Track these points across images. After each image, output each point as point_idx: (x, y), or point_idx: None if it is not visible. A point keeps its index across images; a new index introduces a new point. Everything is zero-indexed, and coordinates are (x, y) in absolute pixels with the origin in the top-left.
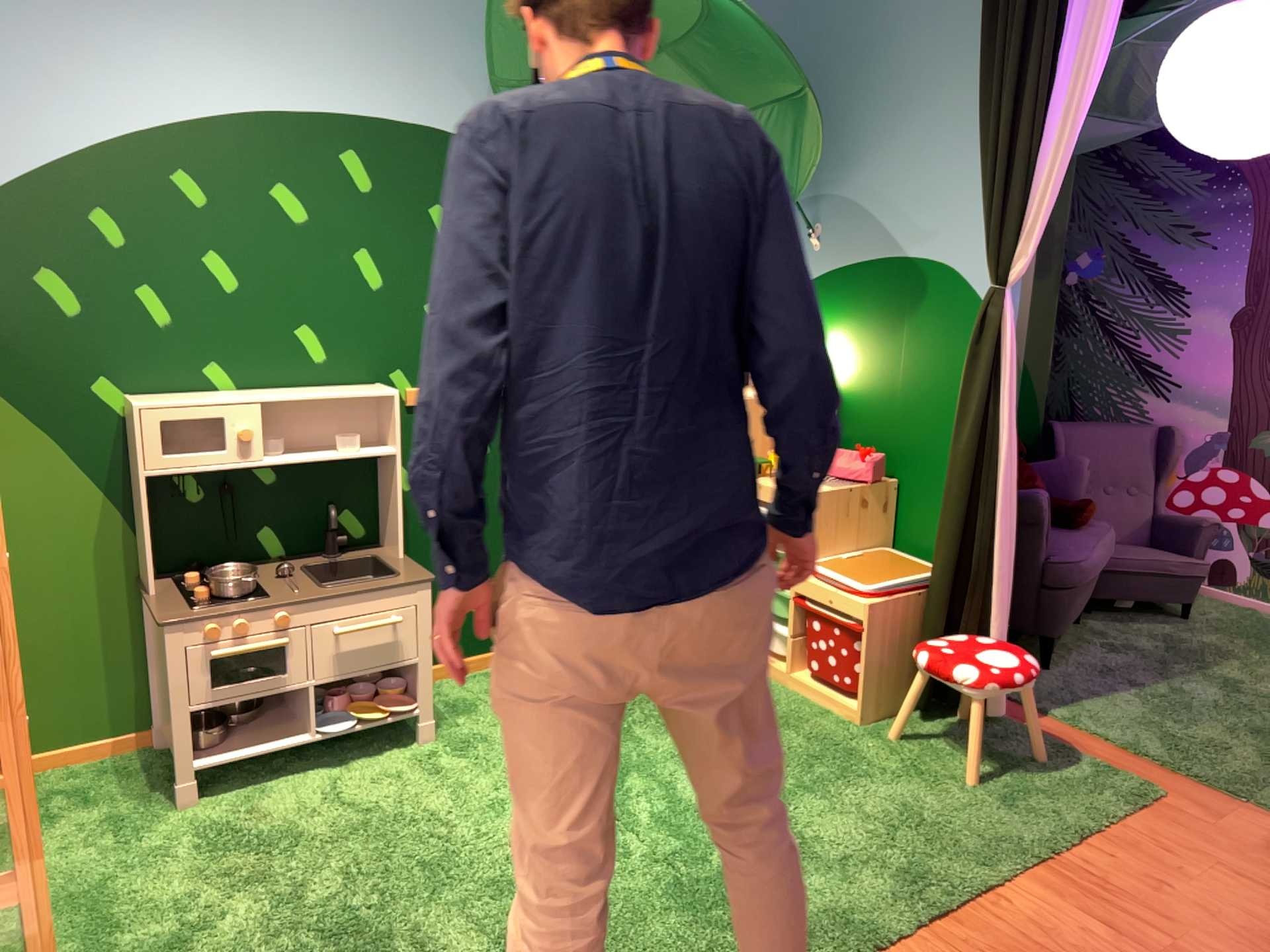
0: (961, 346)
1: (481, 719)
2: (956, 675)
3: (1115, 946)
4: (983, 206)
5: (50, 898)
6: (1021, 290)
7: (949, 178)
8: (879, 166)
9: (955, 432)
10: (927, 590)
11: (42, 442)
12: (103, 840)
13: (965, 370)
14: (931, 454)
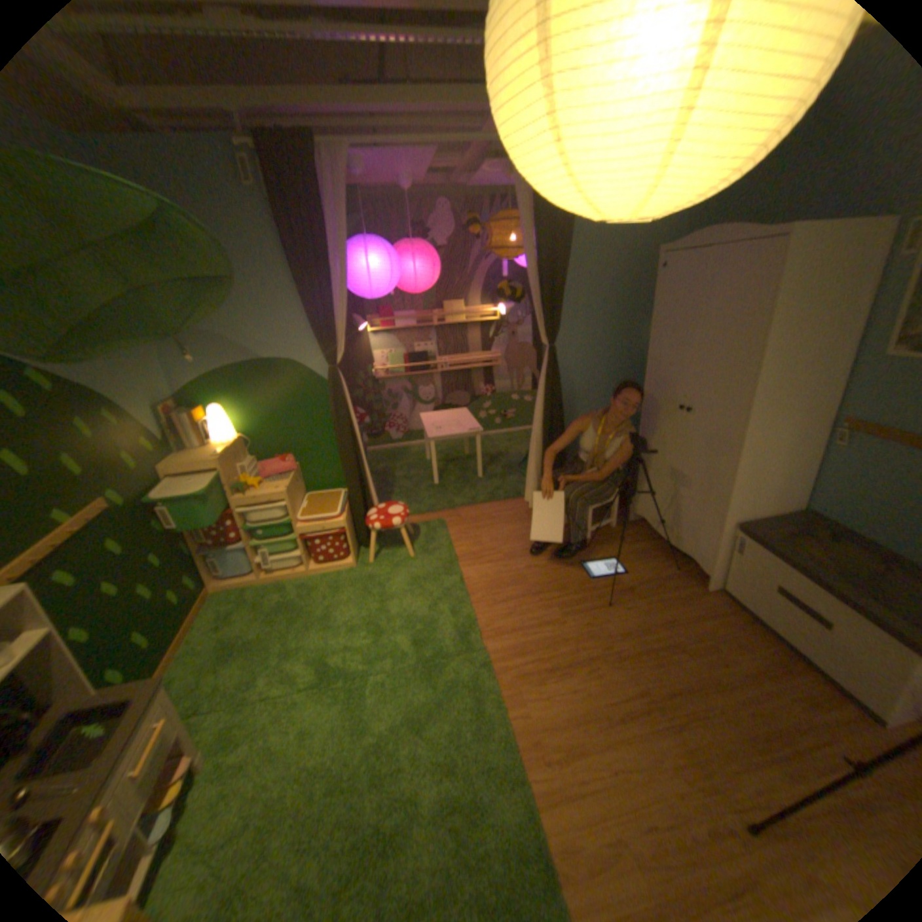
0: (310, 396)
1: (202, 725)
2: (394, 524)
3: (496, 566)
4: (313, 332)
5: None
6: (334, 366)
7: (274, 318)
8: (222, 313)
9: (337, 434)
10: (348, 501)
11: None
12: None
13: (332, 407)
14: (311, 447)
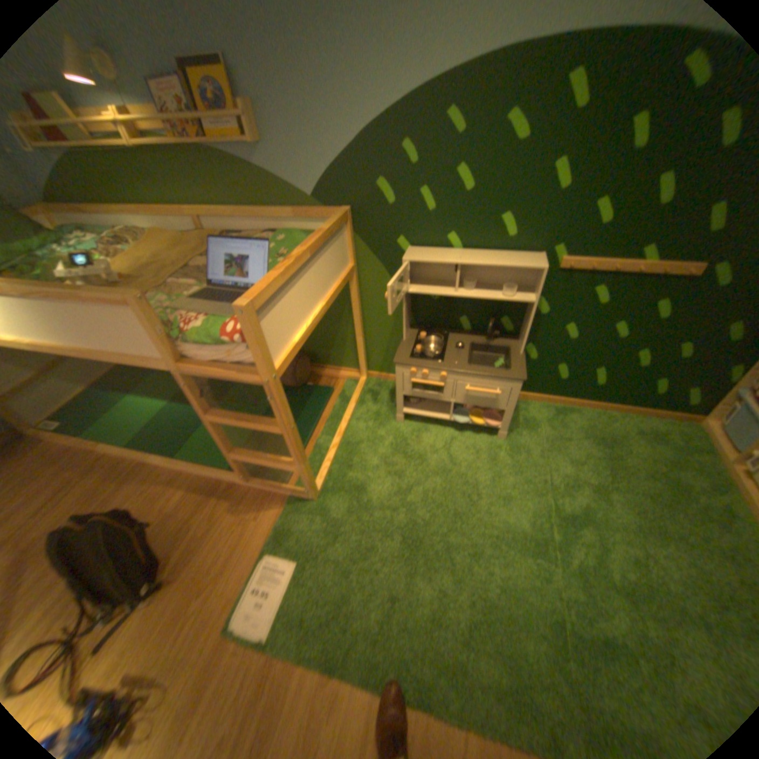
0: None
1: (535, 438)
2: None
3: None
4: None
5: (343, 441)
6: None
7: None
8: None
9: None
10: None
11: (375, 265)
12: (369, 423)
13: None
14: None
